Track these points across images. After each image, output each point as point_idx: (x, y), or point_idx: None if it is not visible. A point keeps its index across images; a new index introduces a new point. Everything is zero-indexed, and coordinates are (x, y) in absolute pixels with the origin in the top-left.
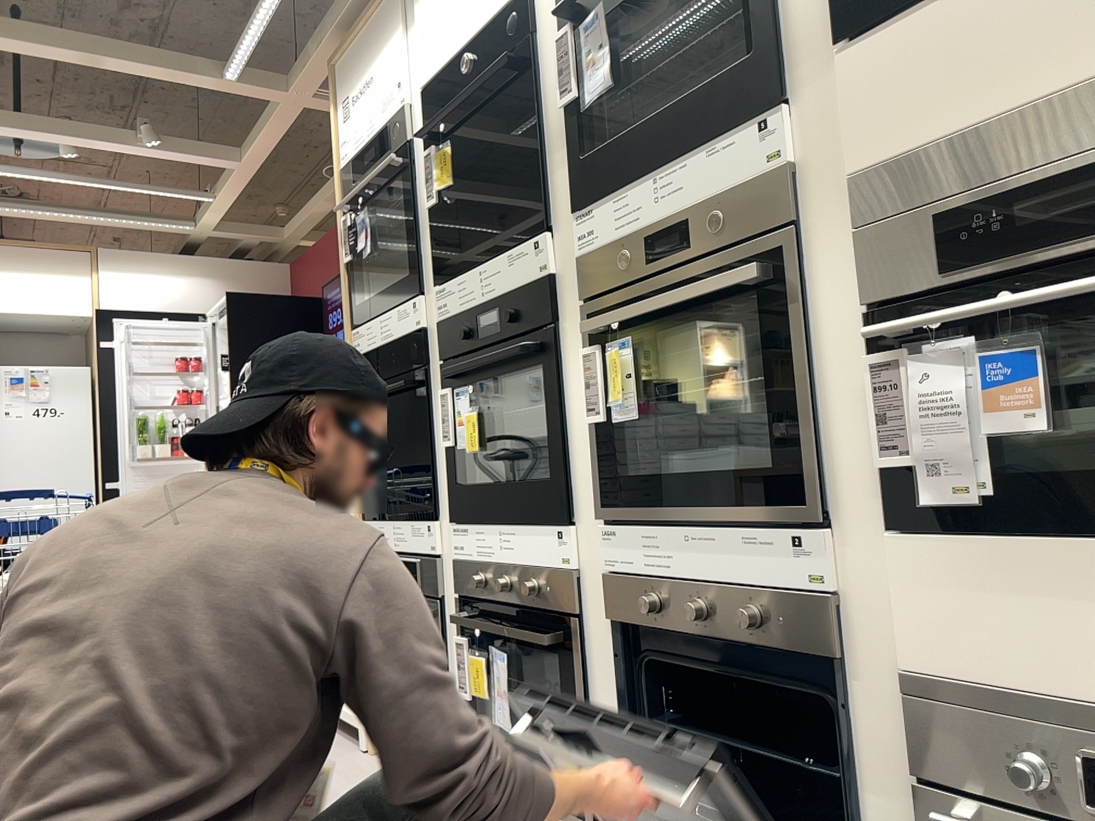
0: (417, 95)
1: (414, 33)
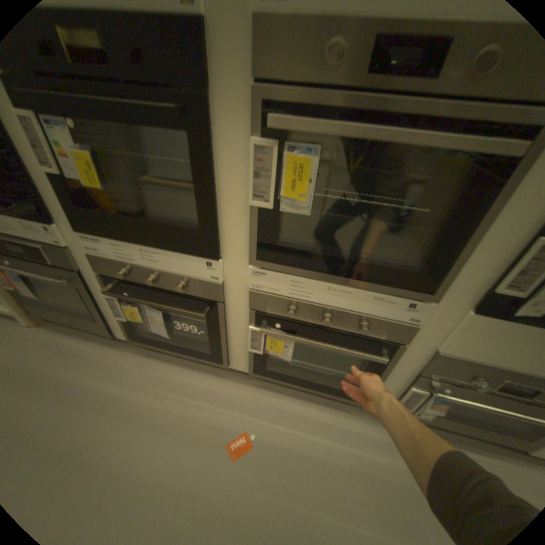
0: None
1: None
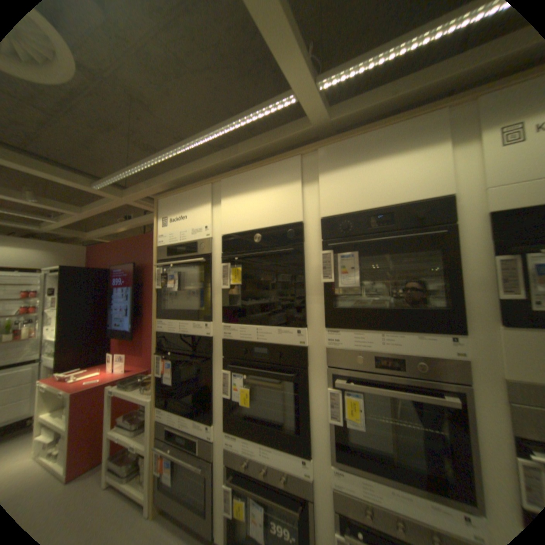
0: (218, 236)
1: (218, 208)
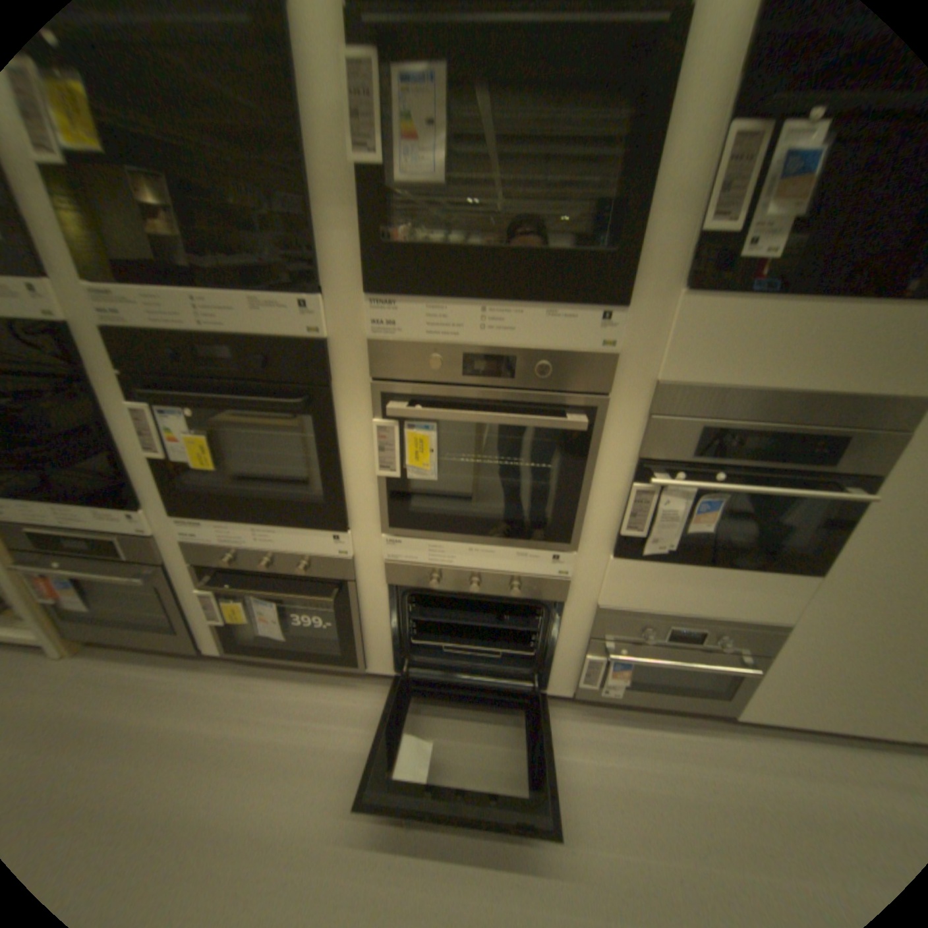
0: None
1: None
